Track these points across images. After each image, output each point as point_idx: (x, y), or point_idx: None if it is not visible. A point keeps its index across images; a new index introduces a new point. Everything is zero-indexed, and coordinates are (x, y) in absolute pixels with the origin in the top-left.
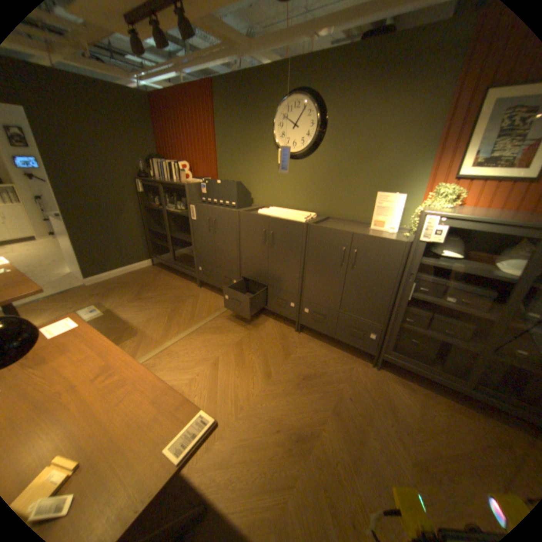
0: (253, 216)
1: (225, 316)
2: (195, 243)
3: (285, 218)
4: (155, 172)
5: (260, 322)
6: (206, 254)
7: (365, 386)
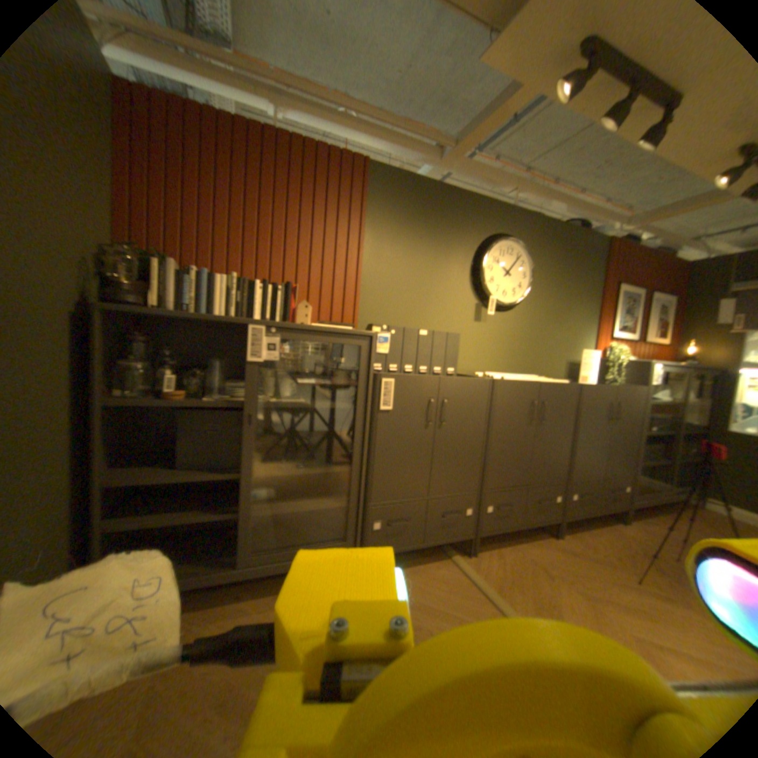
0: (518, 383)
1: (499, 586)
2: (372, 467)
3: (544, 381)
4: (165, 296)
5: (528, 557)
6: (403, 482)
7: (657, 542)
